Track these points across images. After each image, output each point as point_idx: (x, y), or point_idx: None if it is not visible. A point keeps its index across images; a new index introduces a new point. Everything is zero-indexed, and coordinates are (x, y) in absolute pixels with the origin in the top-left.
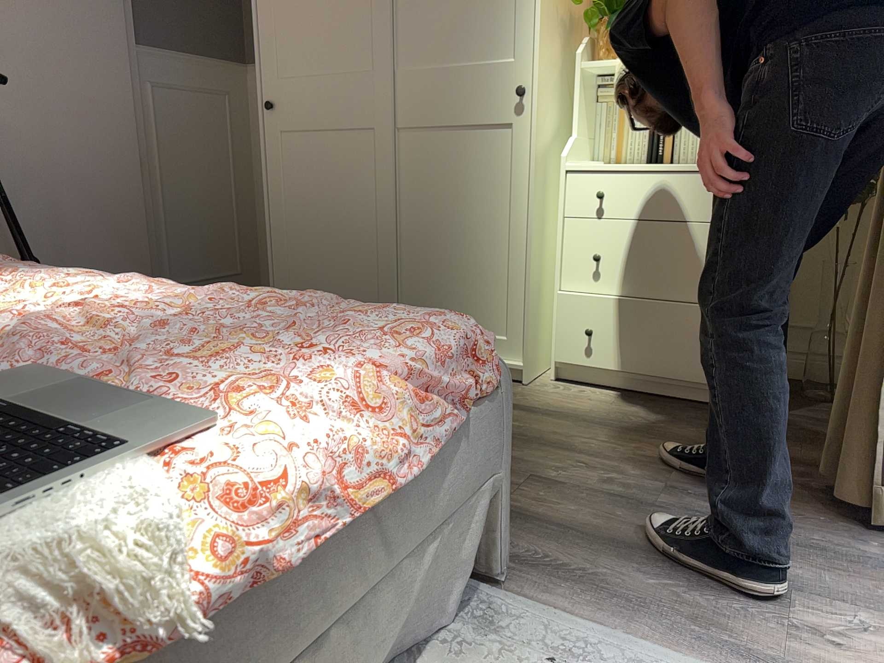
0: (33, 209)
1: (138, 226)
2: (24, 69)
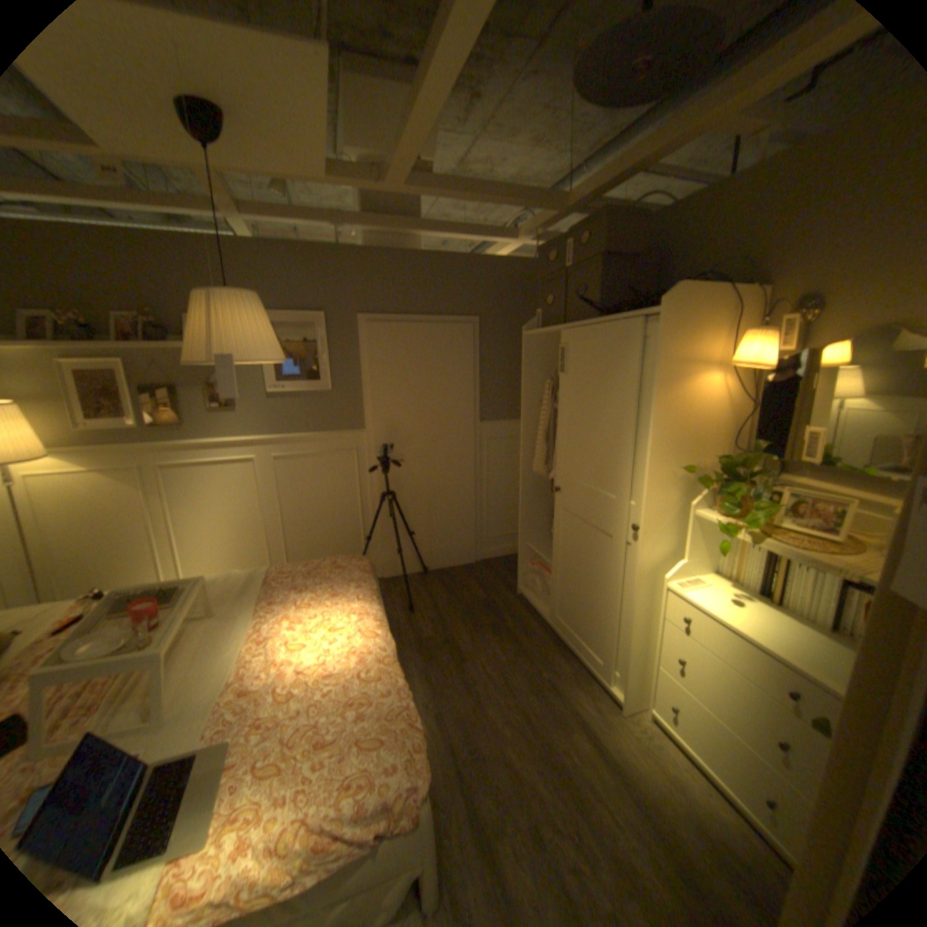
0: (417, 506)
1: (468, 511)
2: (420, 445)
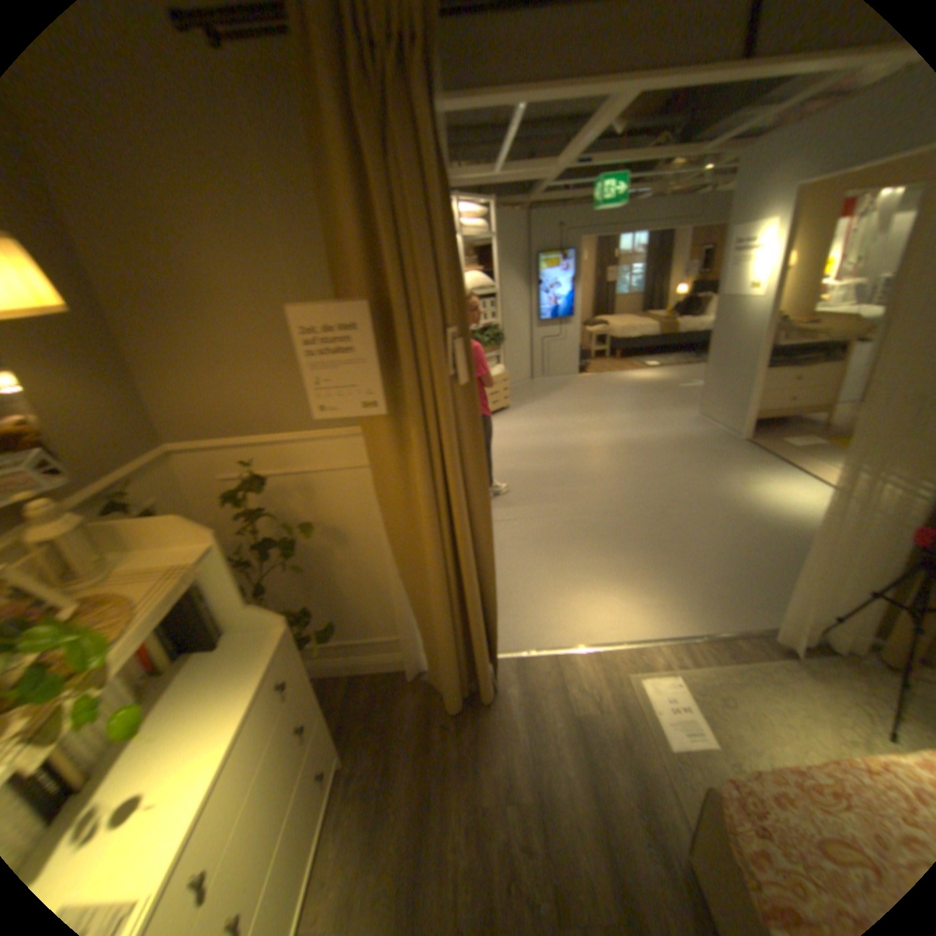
0: None
1: None
2: None
